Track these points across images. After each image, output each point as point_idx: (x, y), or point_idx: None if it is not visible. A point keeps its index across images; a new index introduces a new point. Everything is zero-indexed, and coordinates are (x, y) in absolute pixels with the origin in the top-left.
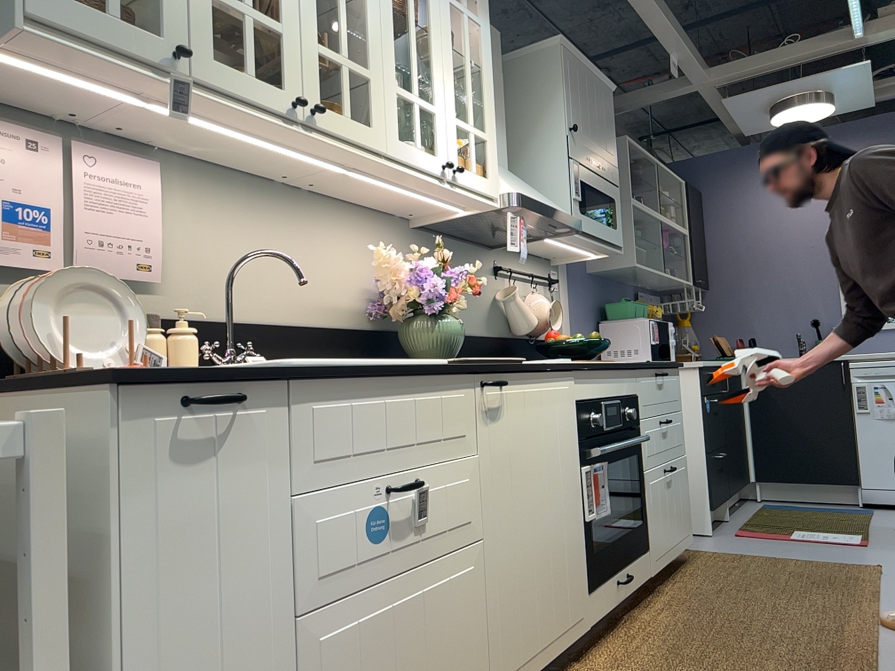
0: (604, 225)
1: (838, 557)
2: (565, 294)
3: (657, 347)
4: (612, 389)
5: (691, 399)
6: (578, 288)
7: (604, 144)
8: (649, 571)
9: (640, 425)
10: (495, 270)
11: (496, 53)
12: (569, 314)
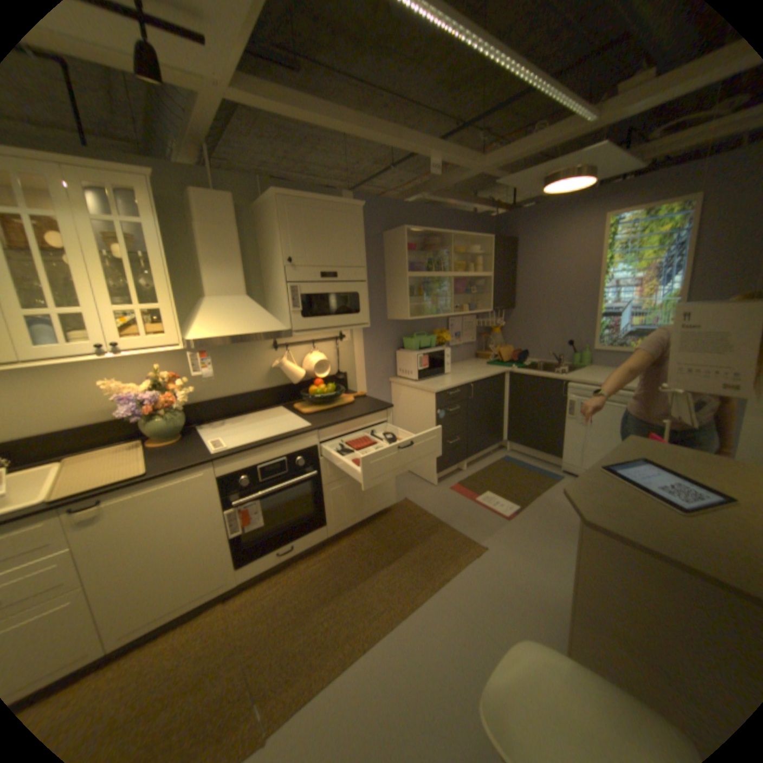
0: (338, 317)
1: (474, 532)
2: (356, 342)
3: (424, 370)
4: (273, 454)
5: (430, 410)
6: (372, 334)
7: (342, 255)
8: (323, 537)
9: (320, 461)
10: (272, 347)
11: (223, 211)
12: (360, 352)
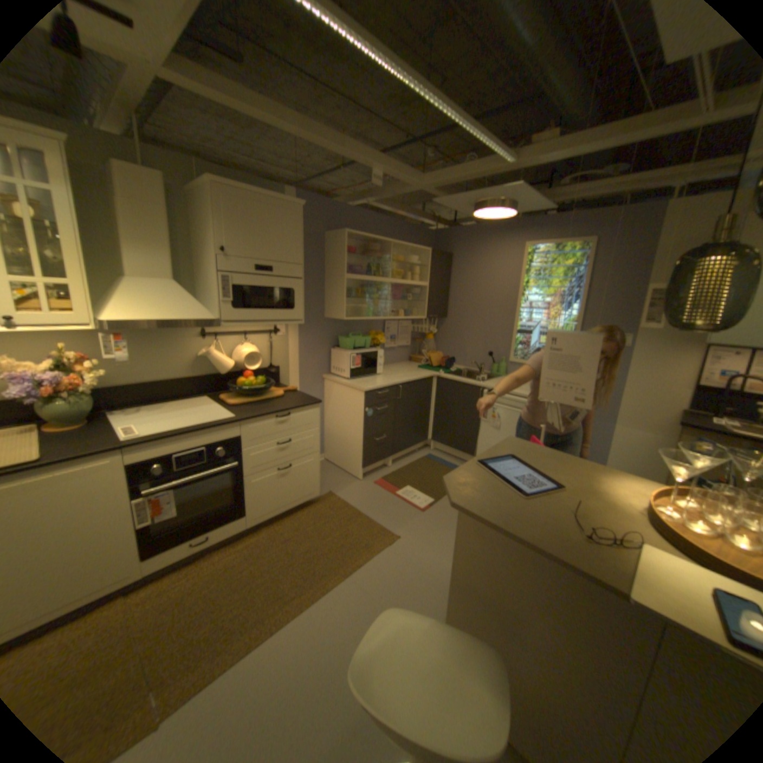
0: (272, 311)
1: (391, 522)
2: (292, 336)
3: (357, 370)
4: (193, 444)
5: (360, 408)
6: (309, 330)
7: (279, 251)
8: (242, 528)
9: (243, 453)
10: (200, 335)
11: (153, 190)
12: (295, 347)
